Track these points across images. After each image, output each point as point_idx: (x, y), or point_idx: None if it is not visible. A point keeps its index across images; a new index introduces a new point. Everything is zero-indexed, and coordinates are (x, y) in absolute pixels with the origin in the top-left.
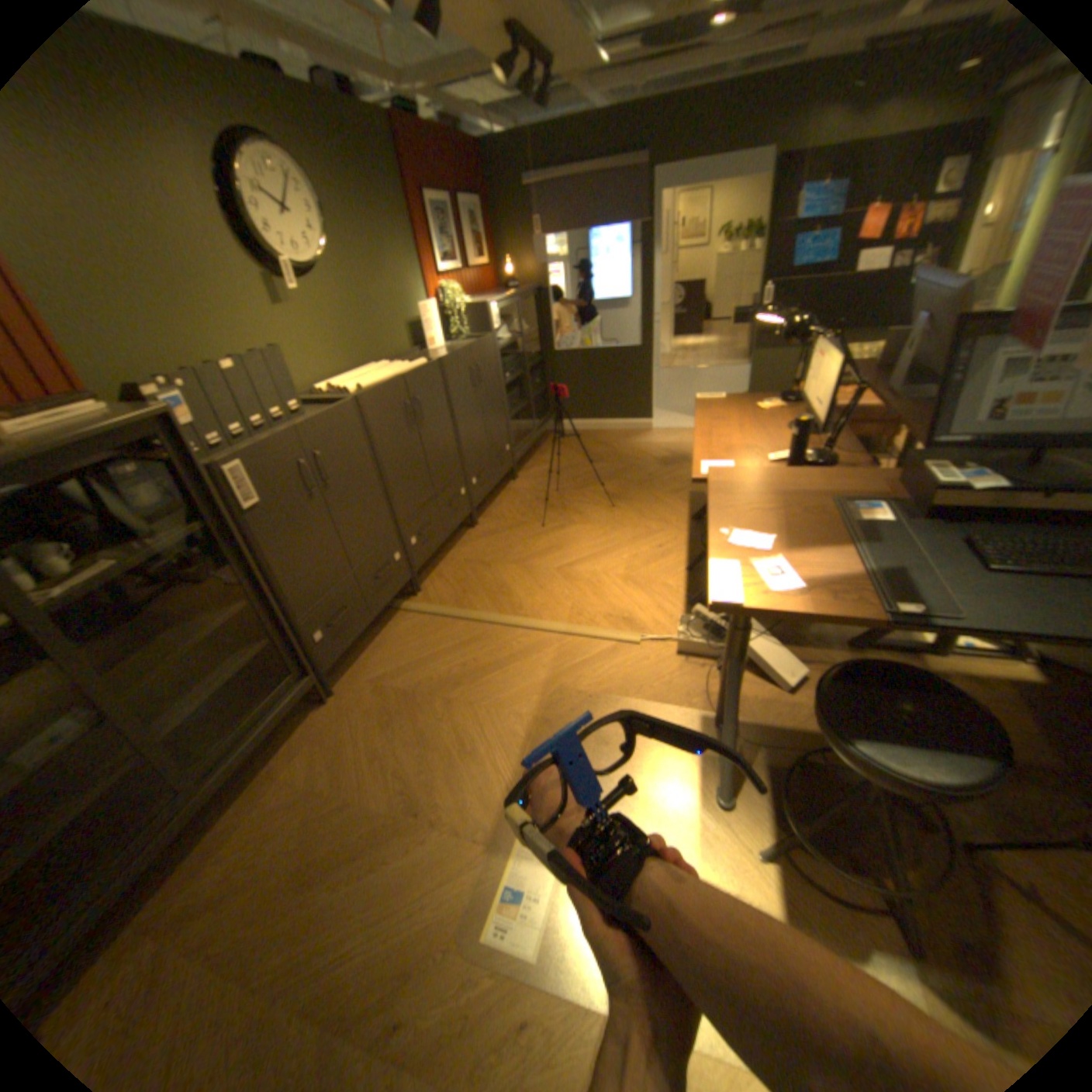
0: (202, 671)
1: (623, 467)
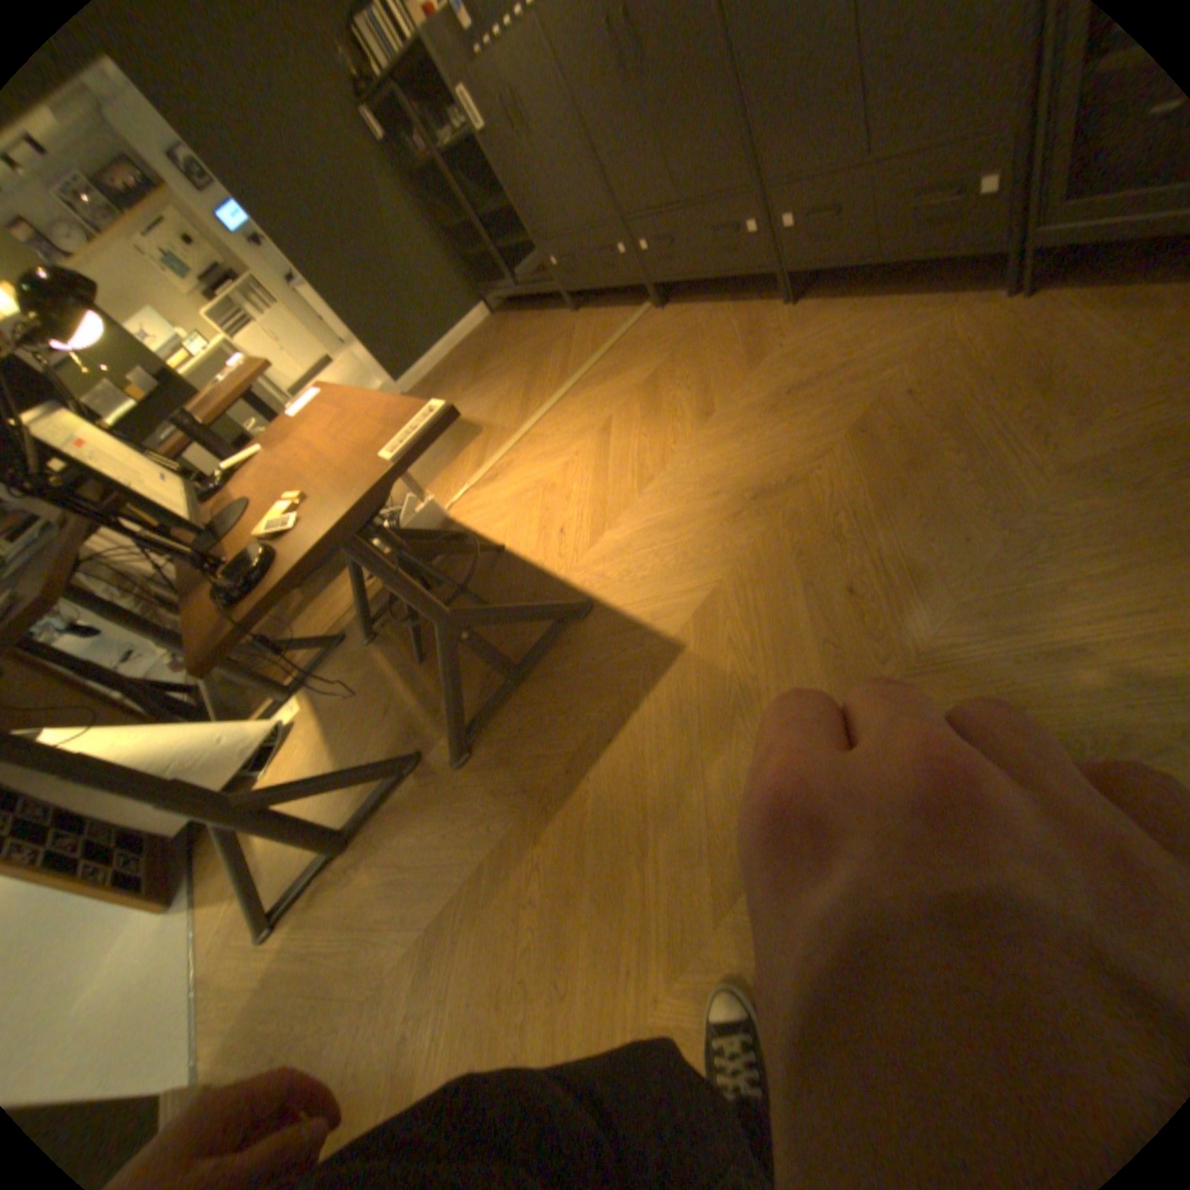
0: (527, 227)
1: (987, 545)
